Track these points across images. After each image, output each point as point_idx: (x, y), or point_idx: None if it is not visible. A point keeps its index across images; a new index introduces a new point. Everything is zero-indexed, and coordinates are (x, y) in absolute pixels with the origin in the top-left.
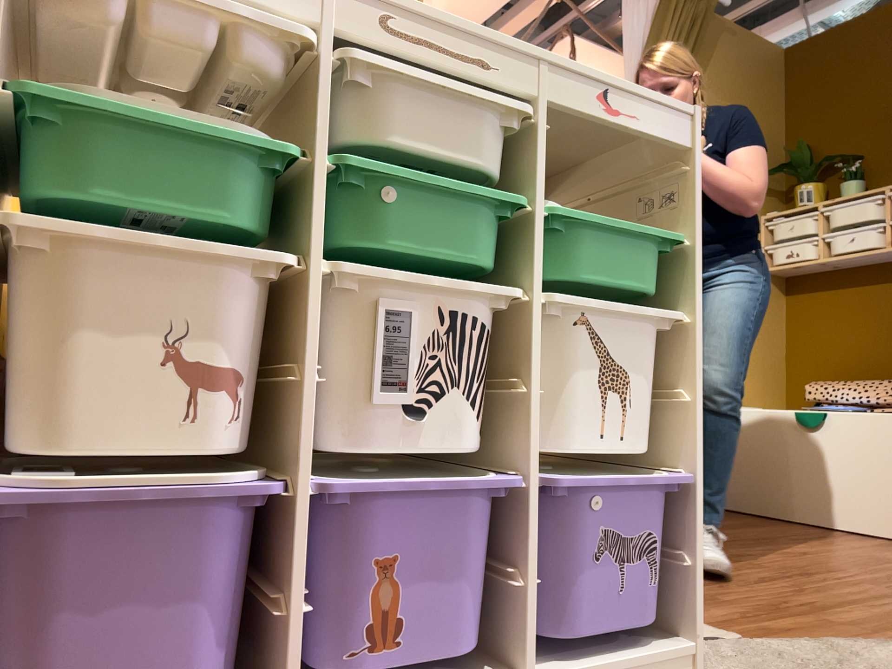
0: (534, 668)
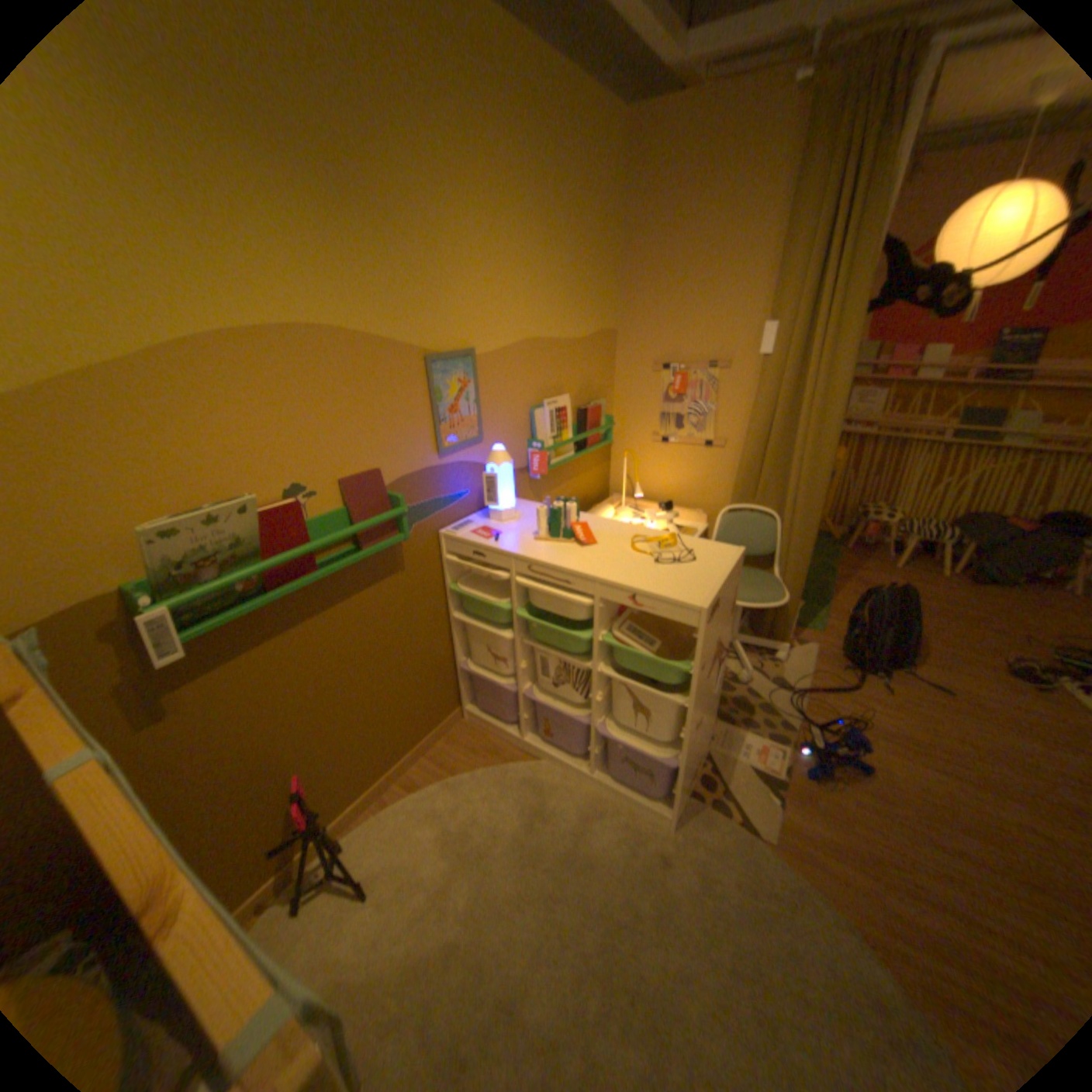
0: (599, 778)
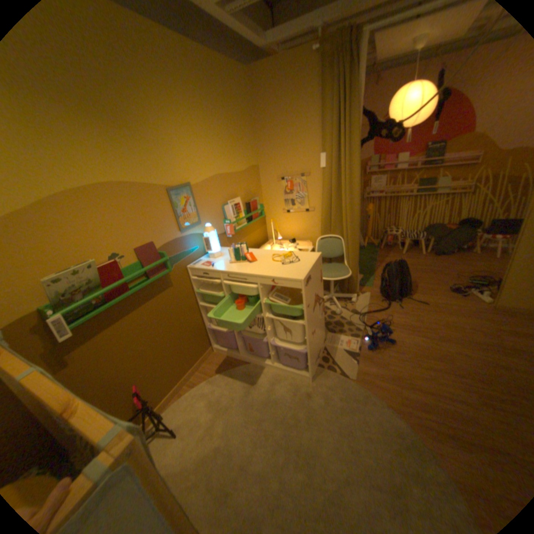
0: (276, 365)
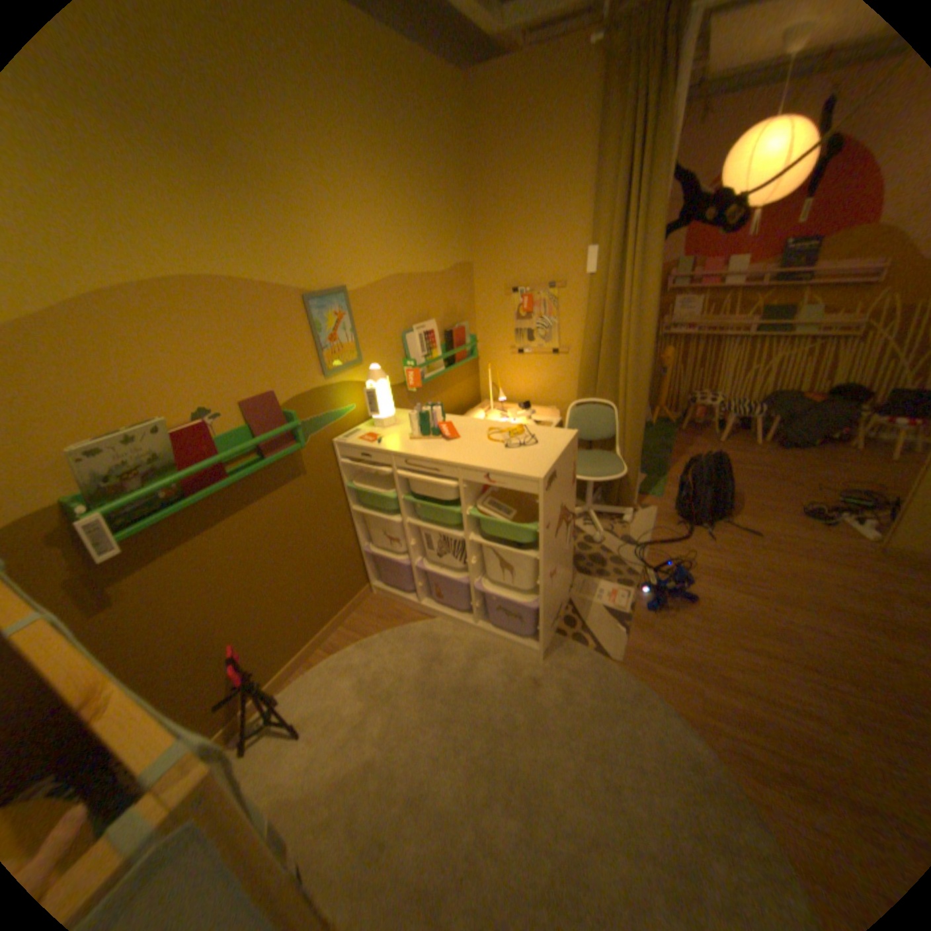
0: (481, 626)
